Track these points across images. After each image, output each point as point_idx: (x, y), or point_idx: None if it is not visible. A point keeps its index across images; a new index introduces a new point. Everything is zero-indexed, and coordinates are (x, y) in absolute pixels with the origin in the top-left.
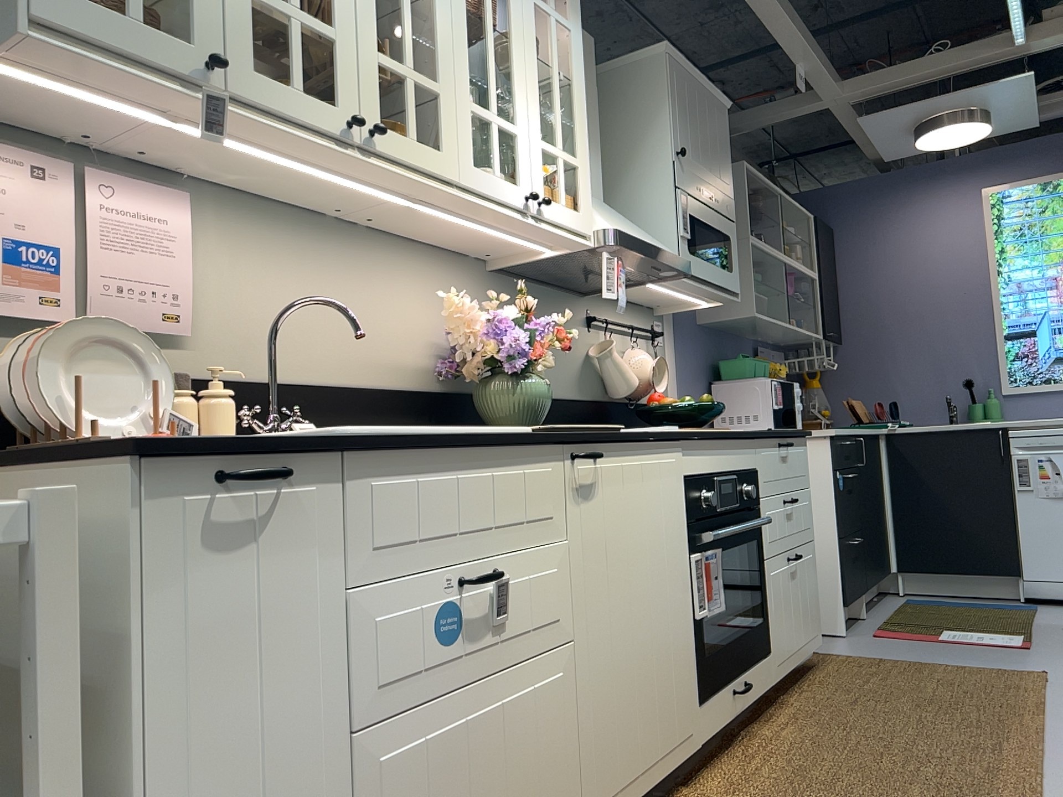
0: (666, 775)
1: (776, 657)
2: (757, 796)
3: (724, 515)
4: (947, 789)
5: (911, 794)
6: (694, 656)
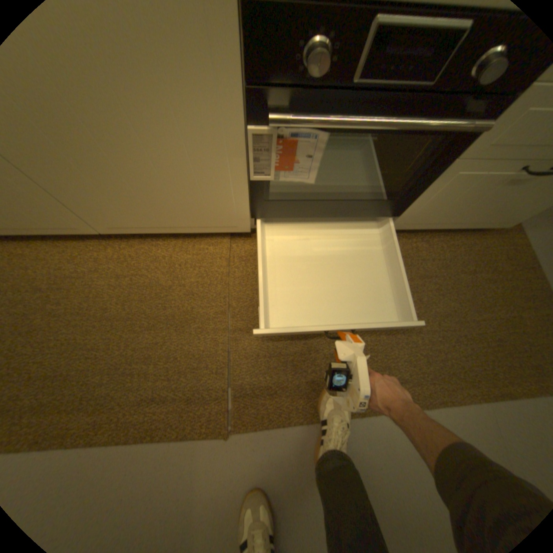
0: (199, 232)
1: (405, 220)
2: (244, 273)
3: (381, 87)
4: (309, 366)
5: (290, 348)
6: (249, 196)
